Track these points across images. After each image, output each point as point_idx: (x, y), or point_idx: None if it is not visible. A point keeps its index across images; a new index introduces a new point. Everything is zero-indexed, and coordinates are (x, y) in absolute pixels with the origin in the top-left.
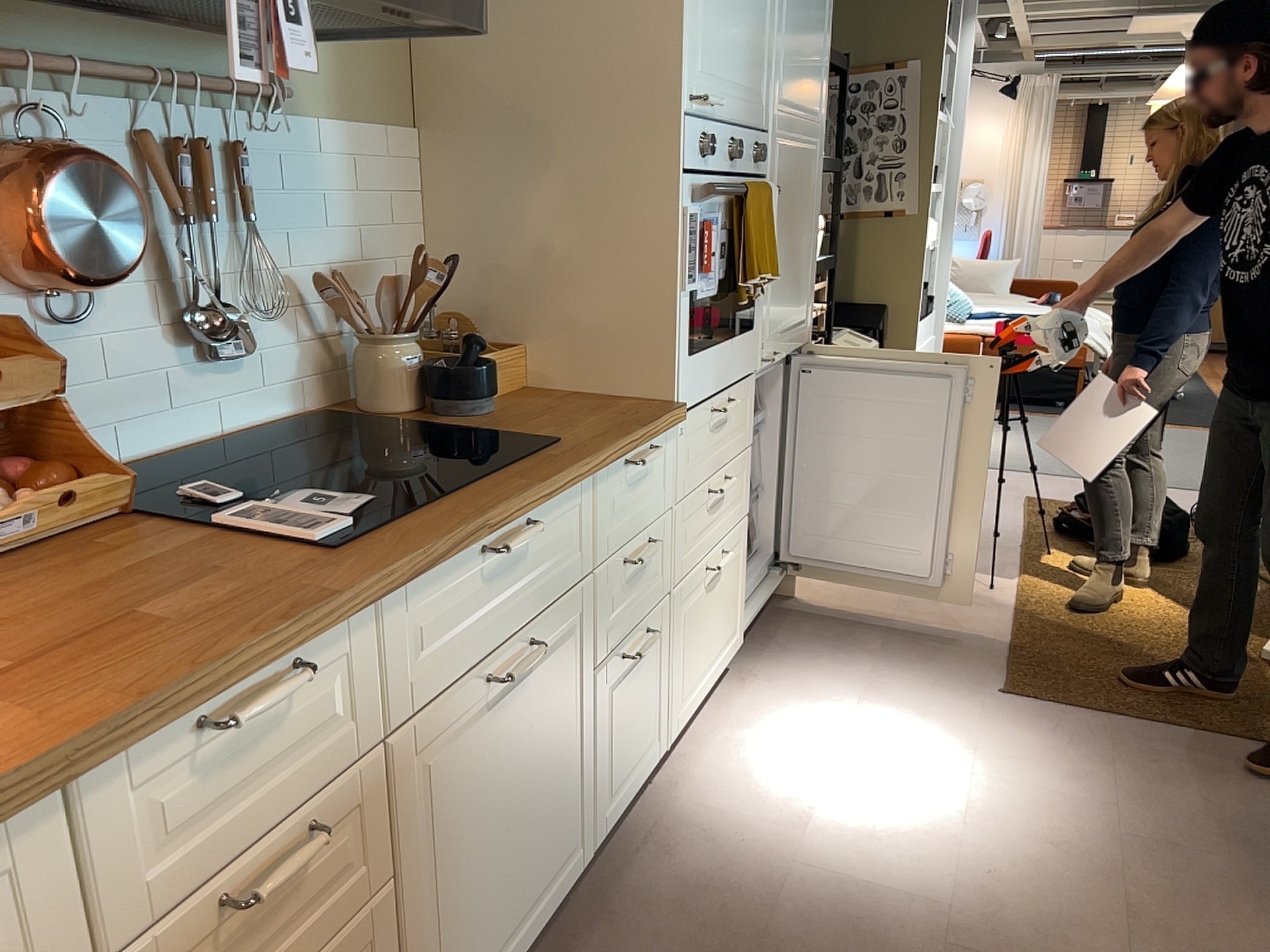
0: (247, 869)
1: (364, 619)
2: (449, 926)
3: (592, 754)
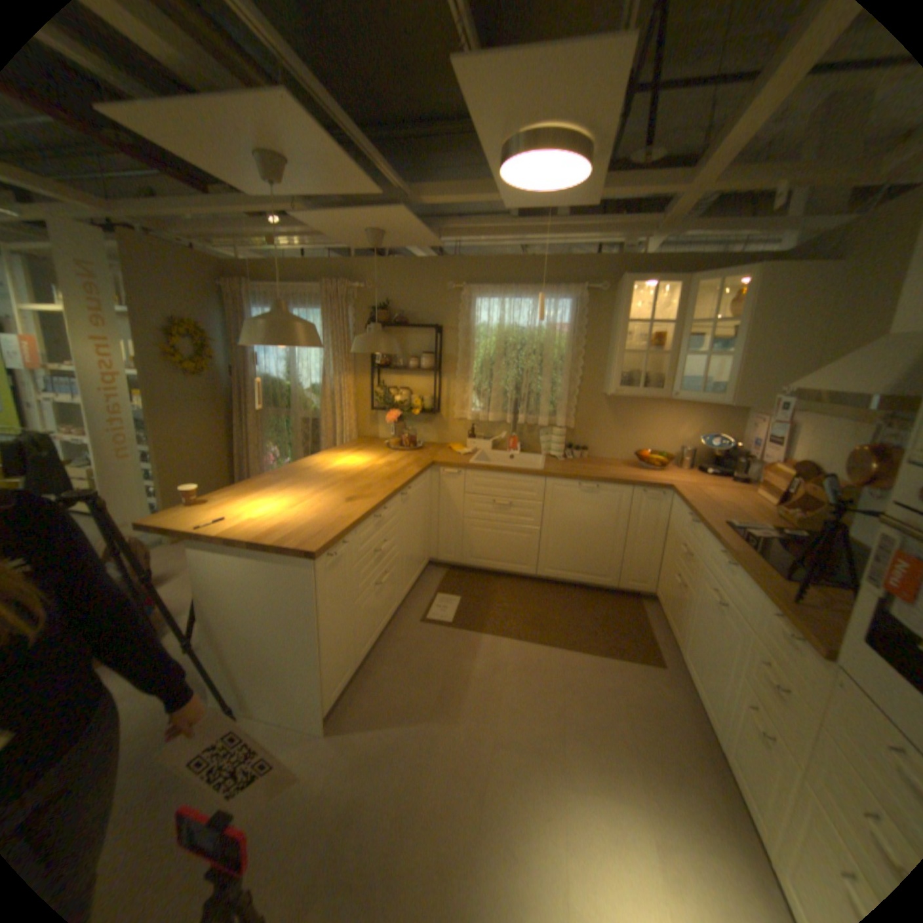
0: (688, 547)
1: (707, 531)
2: (696, 636)
3: (735, 712)
